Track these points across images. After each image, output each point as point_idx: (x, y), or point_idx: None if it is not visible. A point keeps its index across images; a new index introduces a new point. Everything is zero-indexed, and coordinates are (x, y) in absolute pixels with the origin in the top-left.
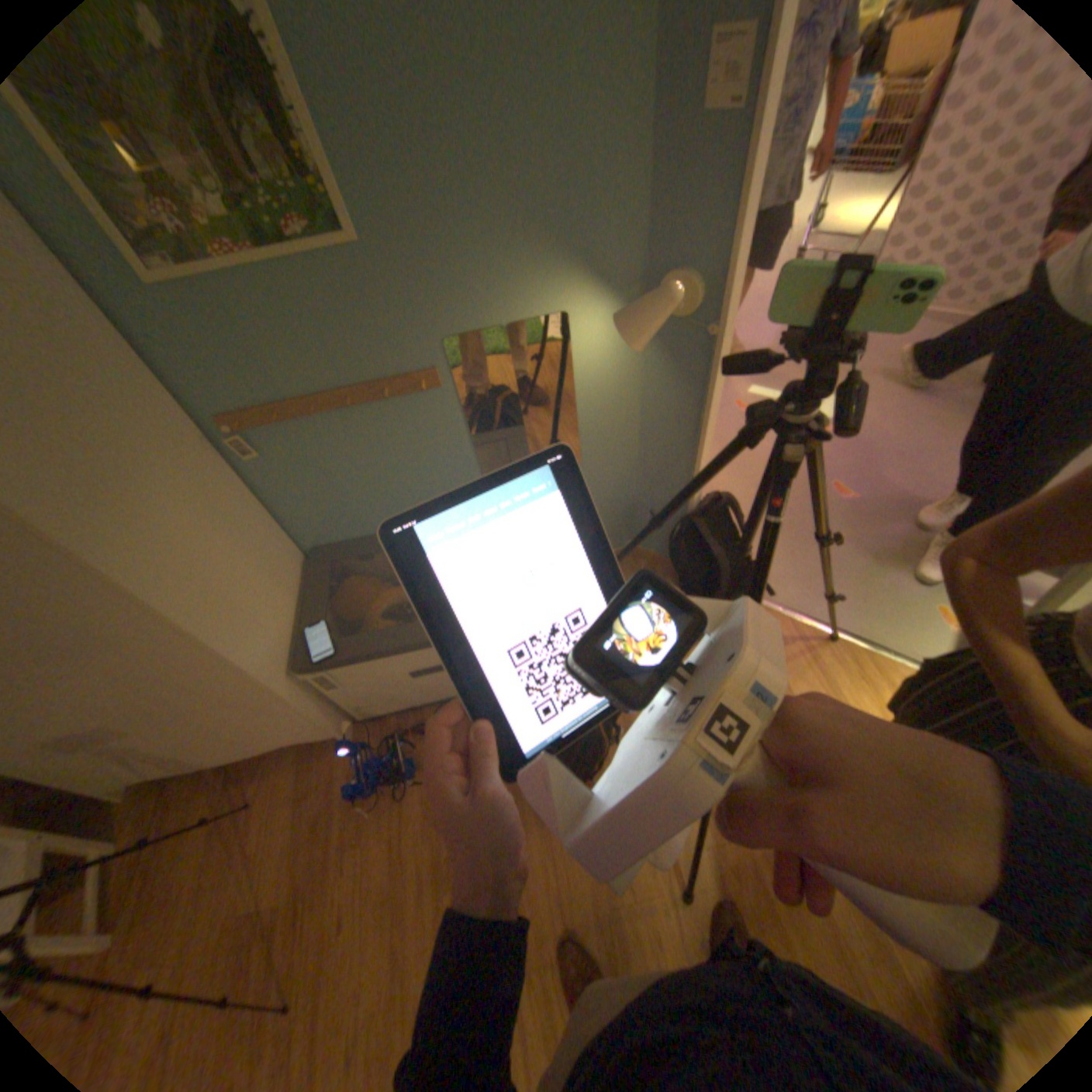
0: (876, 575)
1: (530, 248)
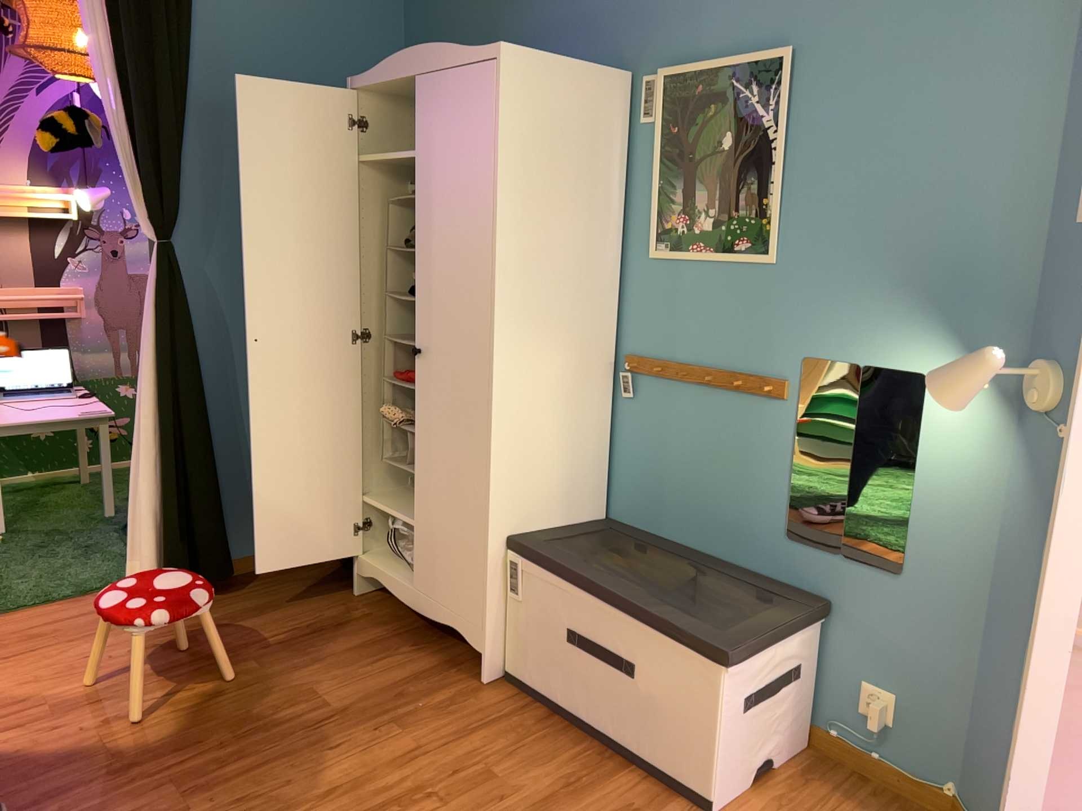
0: None
1: (903, 303)
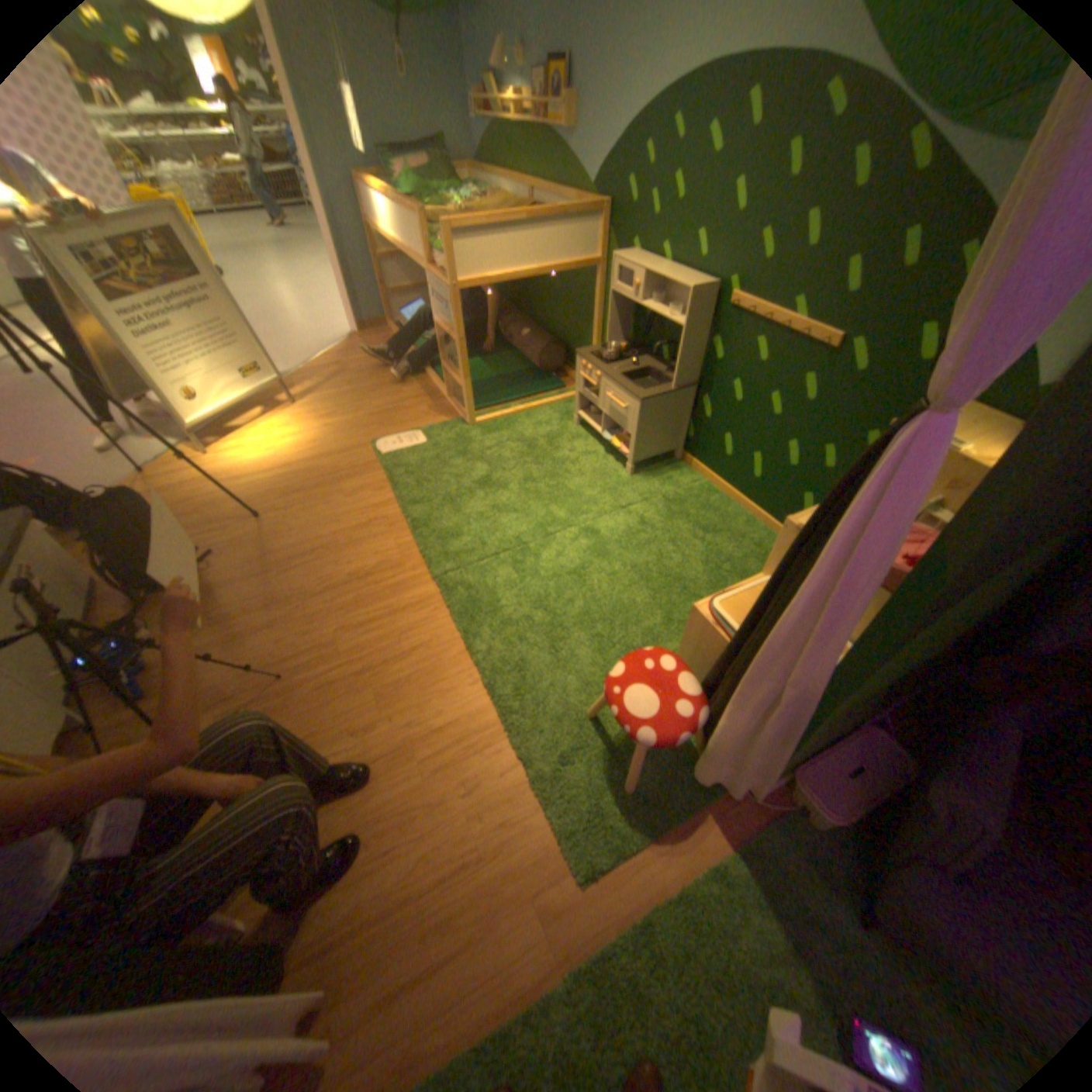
0: (104, 456)
1: None
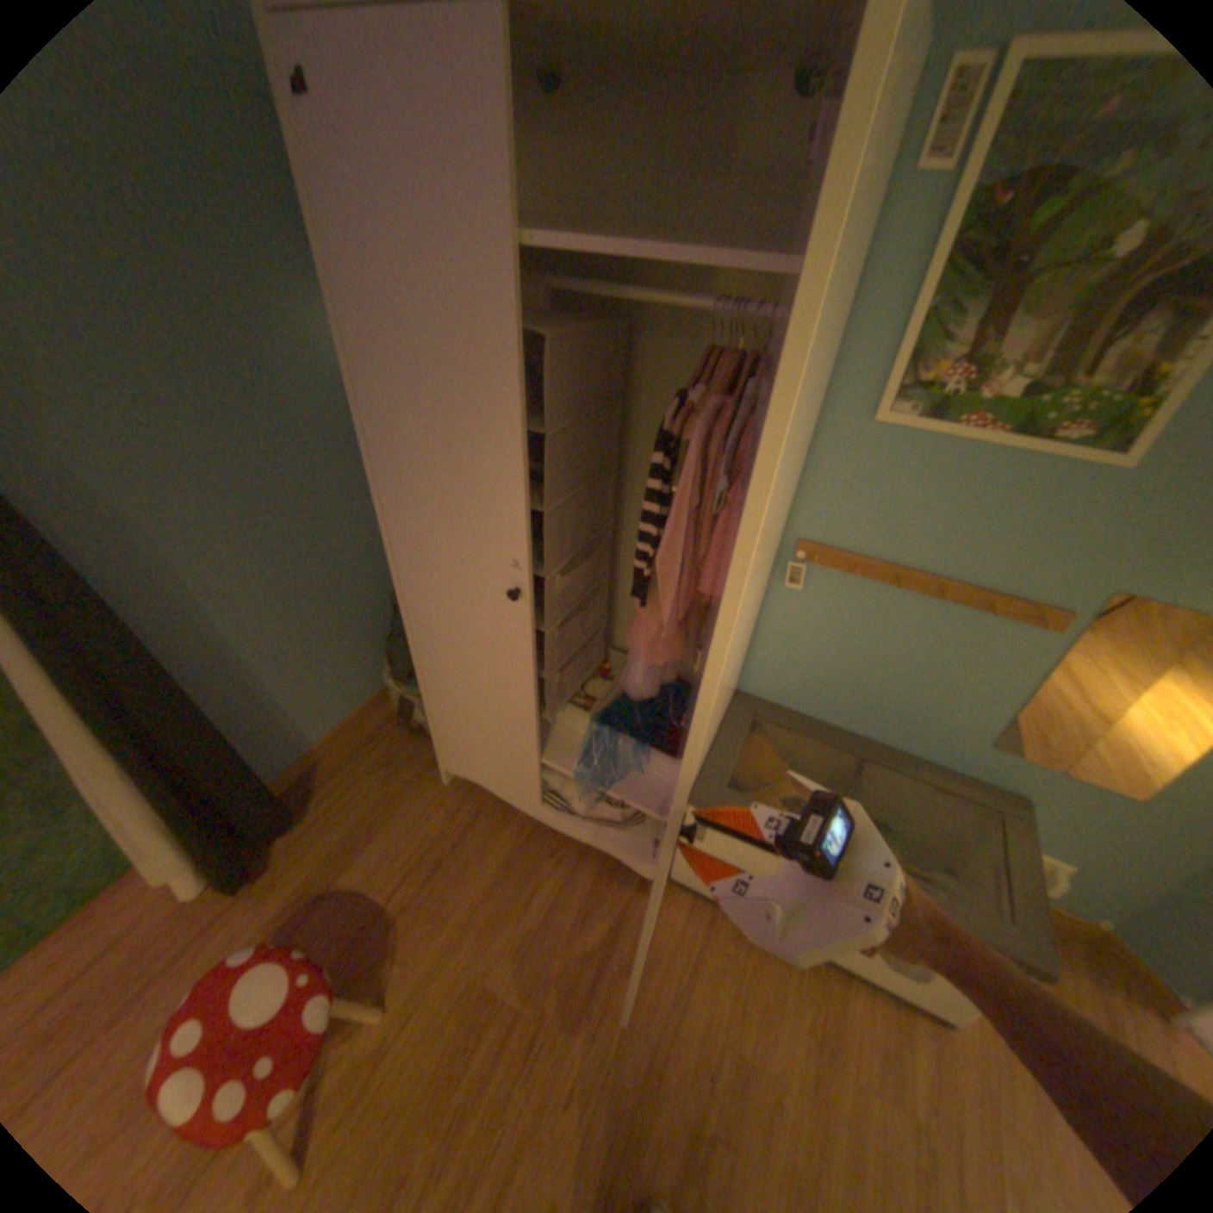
0: None
1: None
